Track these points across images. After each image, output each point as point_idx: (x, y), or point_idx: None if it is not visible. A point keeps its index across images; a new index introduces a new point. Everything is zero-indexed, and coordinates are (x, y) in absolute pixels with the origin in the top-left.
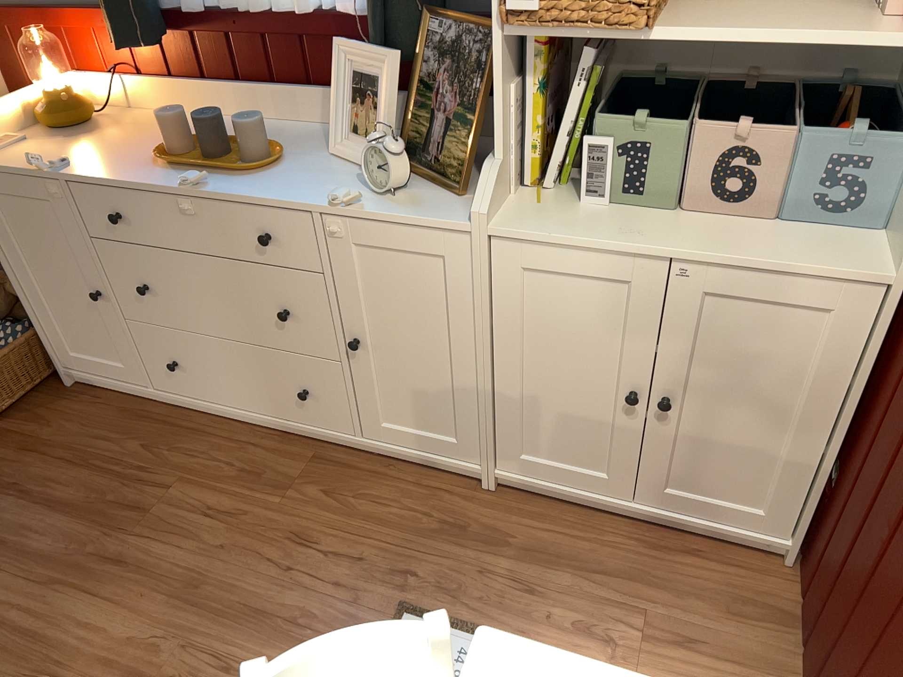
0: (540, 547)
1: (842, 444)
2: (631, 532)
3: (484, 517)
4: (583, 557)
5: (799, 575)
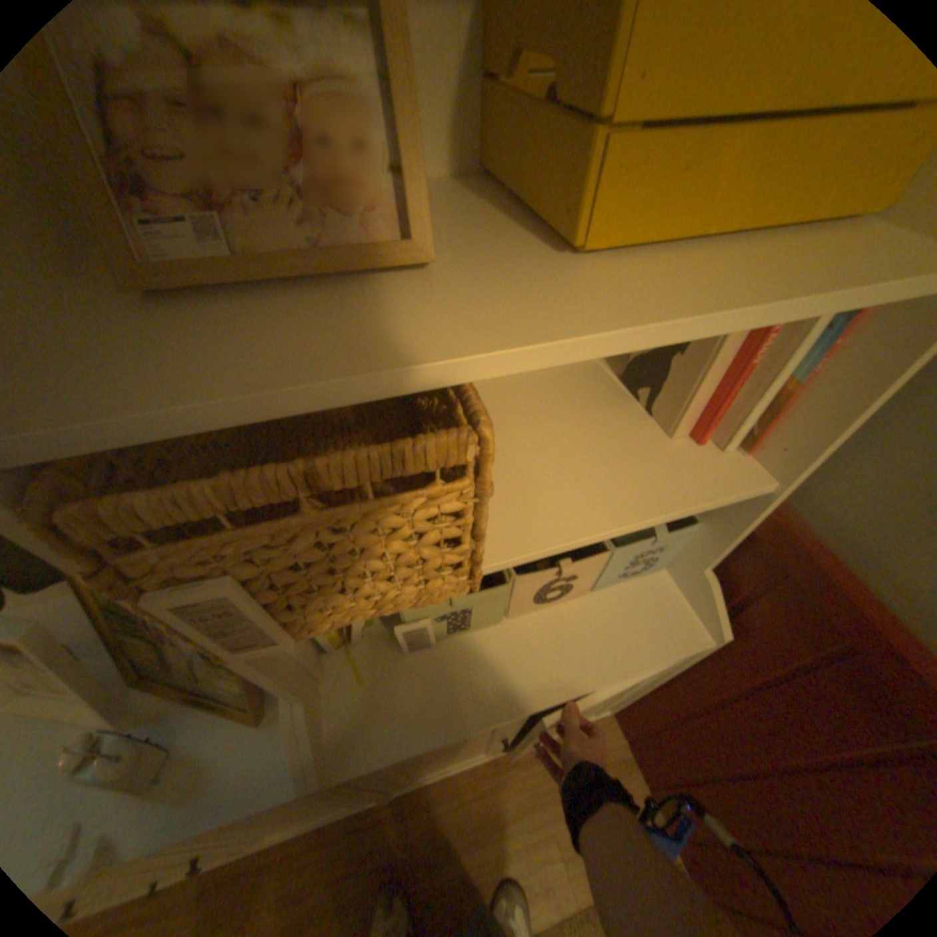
0: (460, 839)
1: (661, 691)
2: (513, 765)
3: (401, 841)
4: (494, 822)
5: (628, 734)
